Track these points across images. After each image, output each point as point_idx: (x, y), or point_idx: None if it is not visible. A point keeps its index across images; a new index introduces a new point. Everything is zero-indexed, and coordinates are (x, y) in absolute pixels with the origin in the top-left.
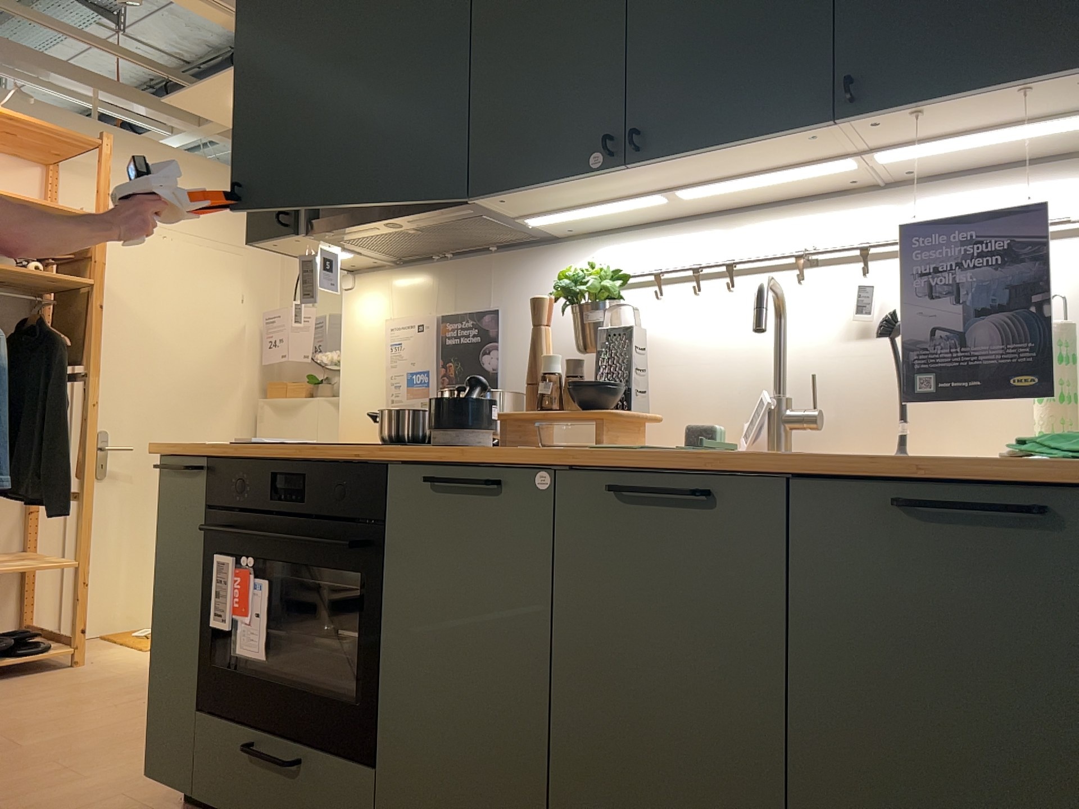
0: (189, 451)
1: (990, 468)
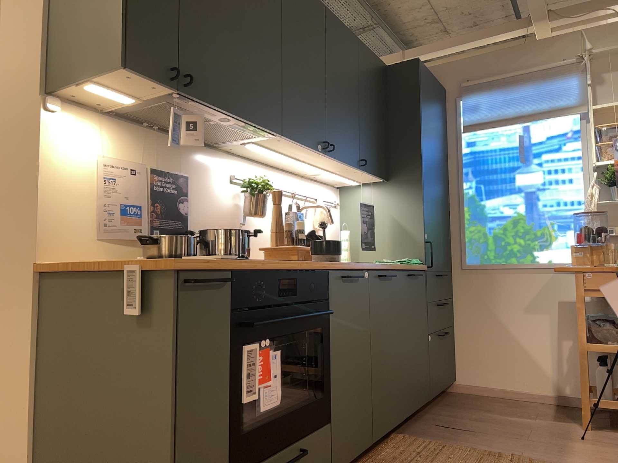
0: (219, 266)
1: (412, 267)
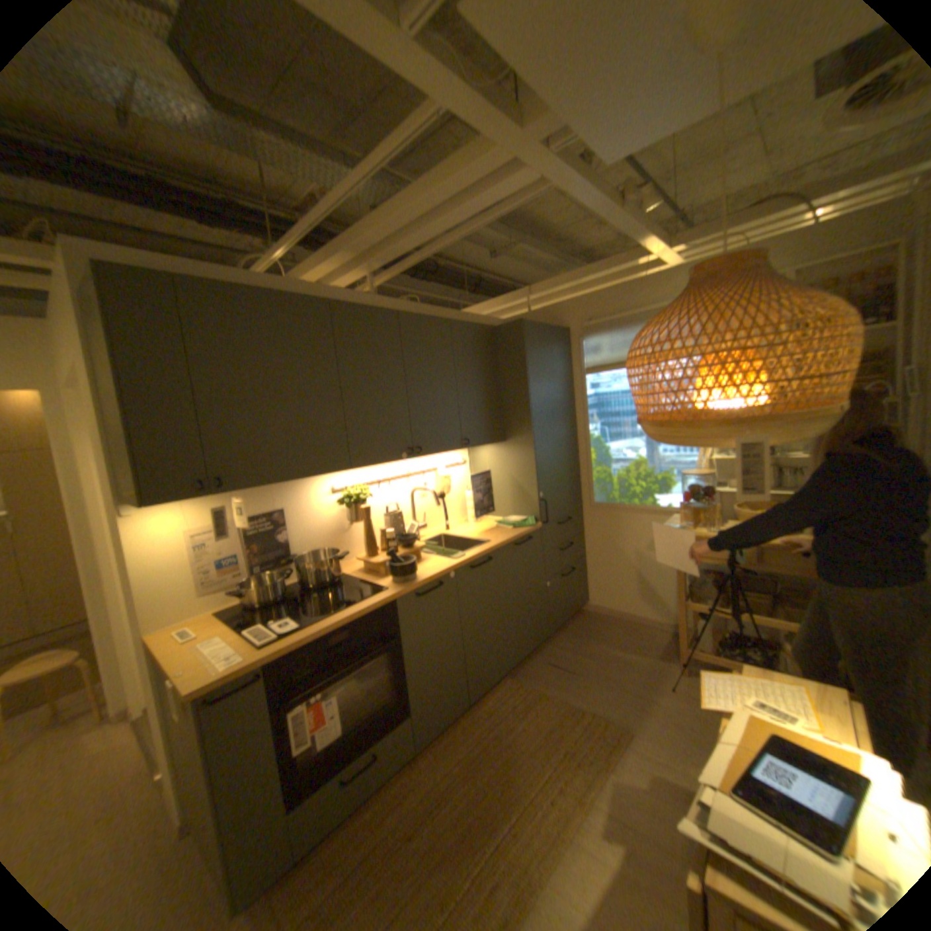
0: (244, 672)
1: (520, 533)
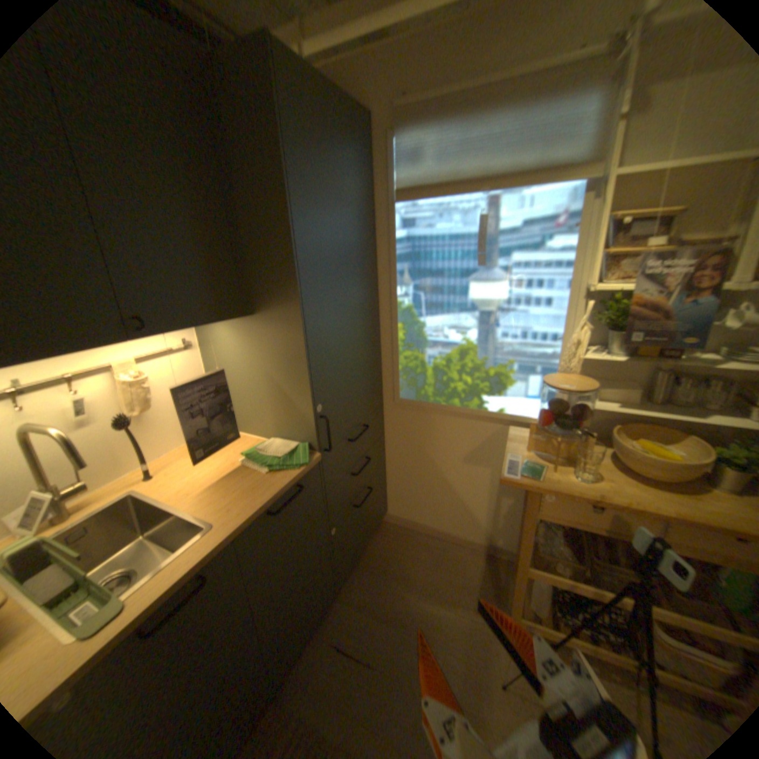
0: None
1: (282, 484)
